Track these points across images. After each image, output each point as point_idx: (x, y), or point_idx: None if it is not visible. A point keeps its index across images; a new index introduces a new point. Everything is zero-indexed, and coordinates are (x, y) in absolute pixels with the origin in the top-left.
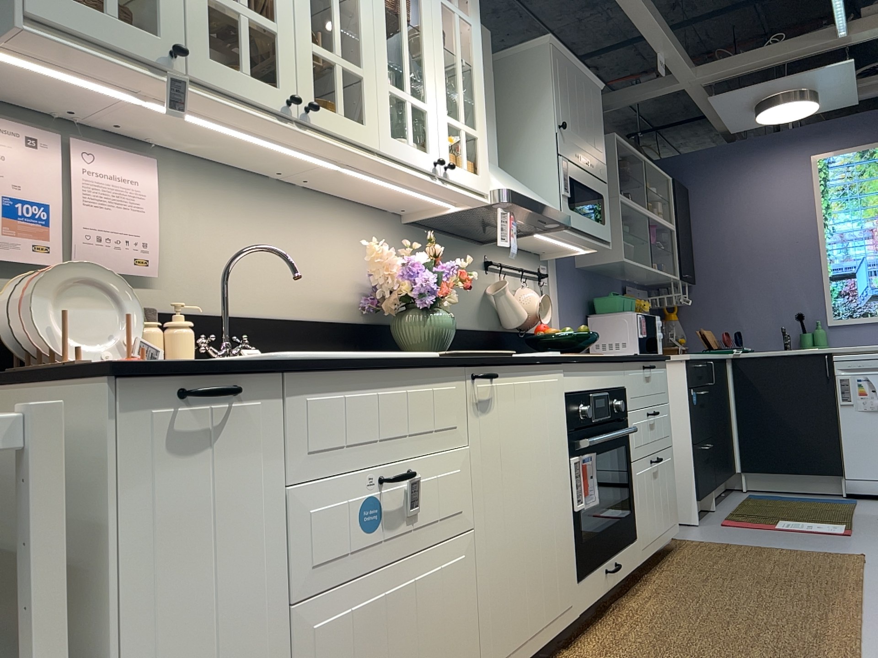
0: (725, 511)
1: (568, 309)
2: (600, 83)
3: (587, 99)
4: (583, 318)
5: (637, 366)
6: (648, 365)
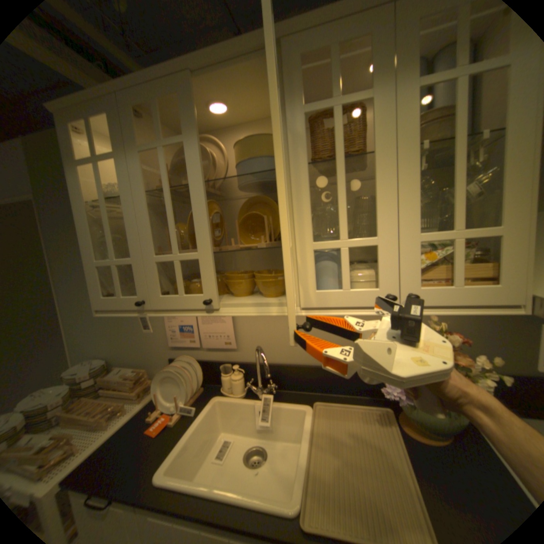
0: None
1: None
2: None
3: None
4: None
5: None
6: None
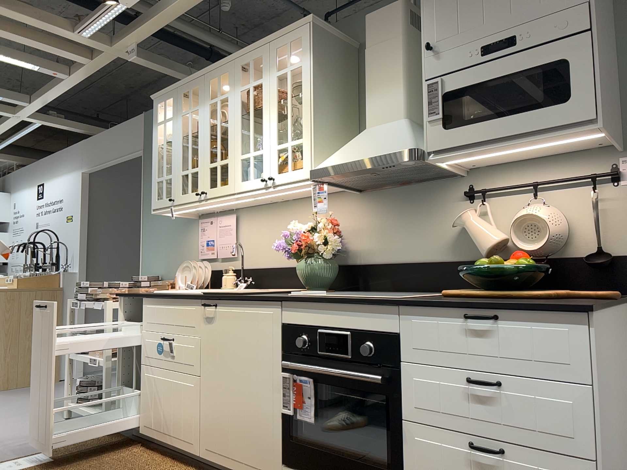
0: None
1: None
2: None
3: None
4: None
5: (436, 313)
6: (476, 314)
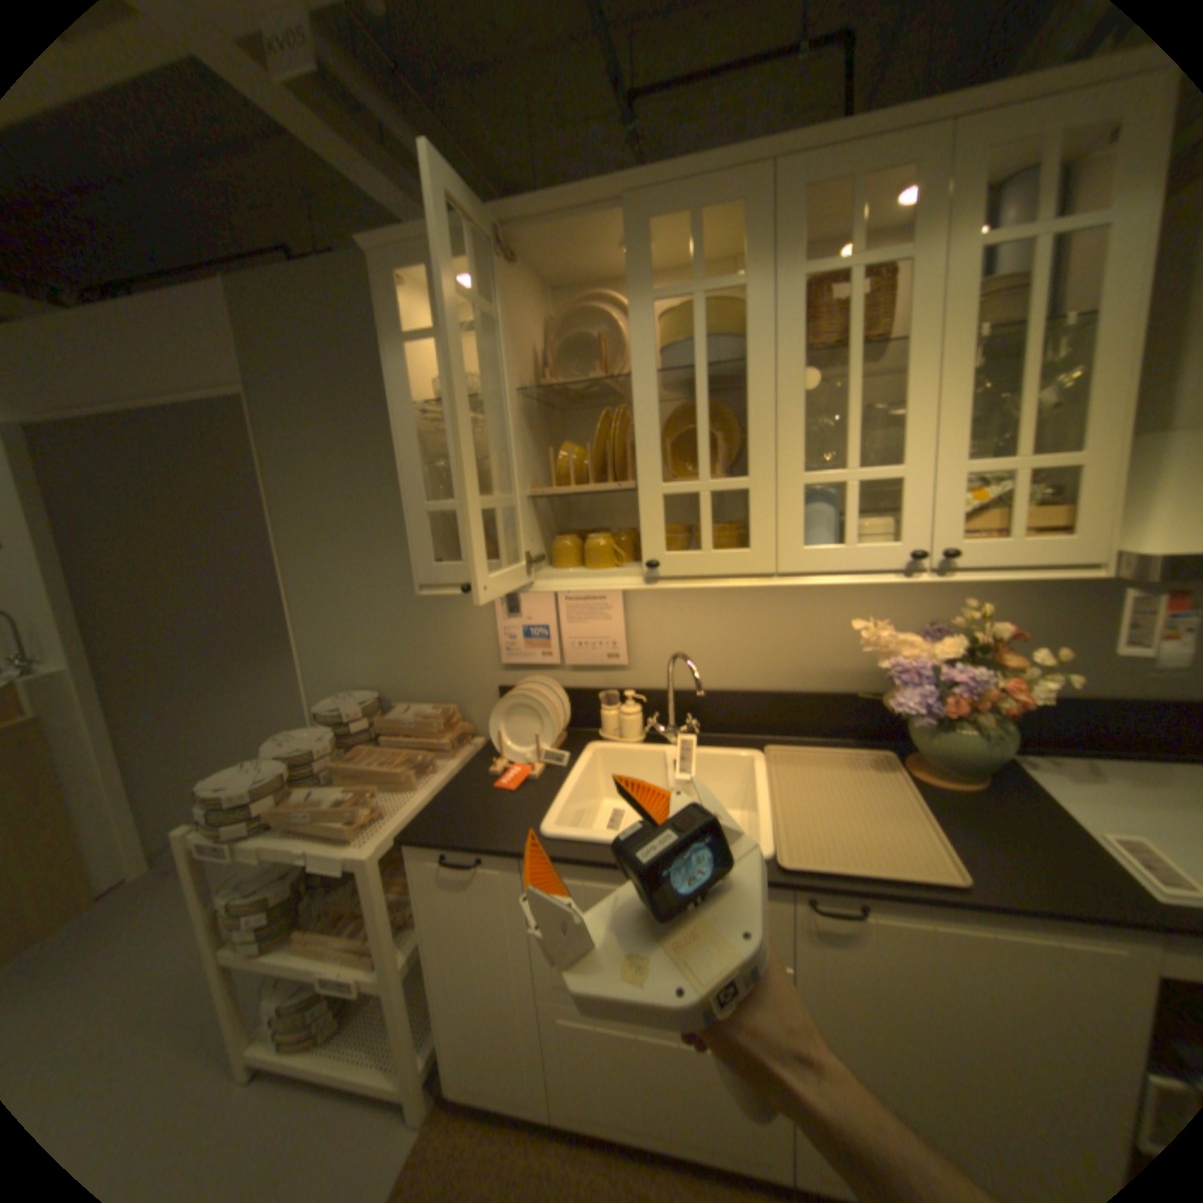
0: None
1: None
2: None
3: None
4: None
5: None
6: None
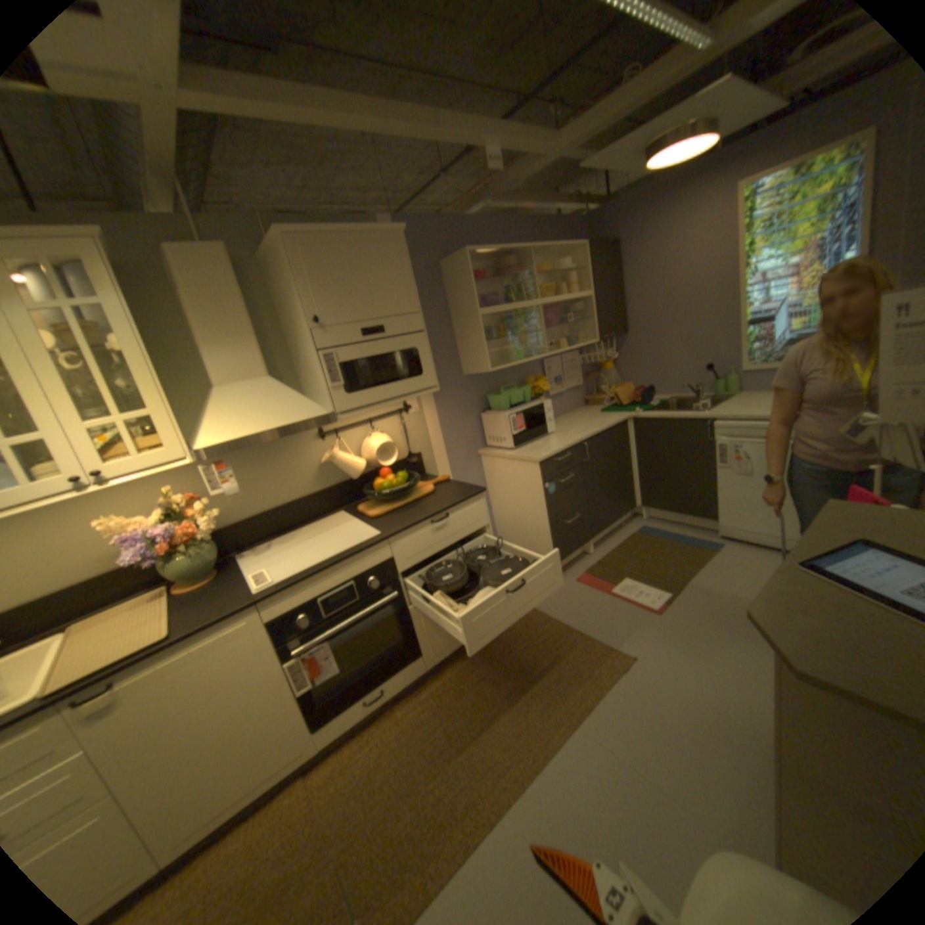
0: (597, 558)
1: (451, 418)
2: (394, 228)
3: (369, 260)
4: (475, 417)
5: (414, 530)
6: (437, 519)
